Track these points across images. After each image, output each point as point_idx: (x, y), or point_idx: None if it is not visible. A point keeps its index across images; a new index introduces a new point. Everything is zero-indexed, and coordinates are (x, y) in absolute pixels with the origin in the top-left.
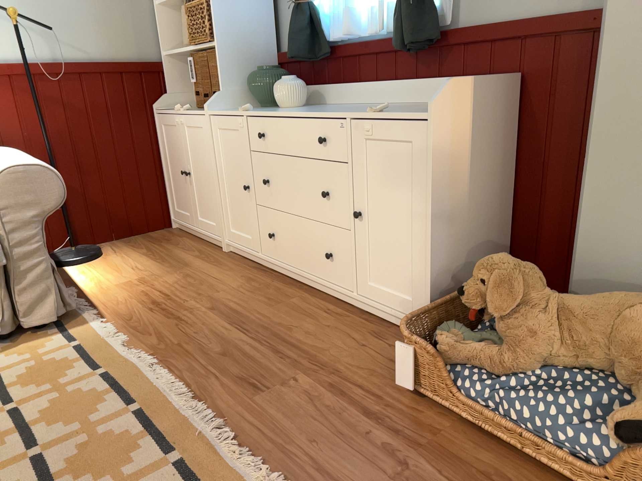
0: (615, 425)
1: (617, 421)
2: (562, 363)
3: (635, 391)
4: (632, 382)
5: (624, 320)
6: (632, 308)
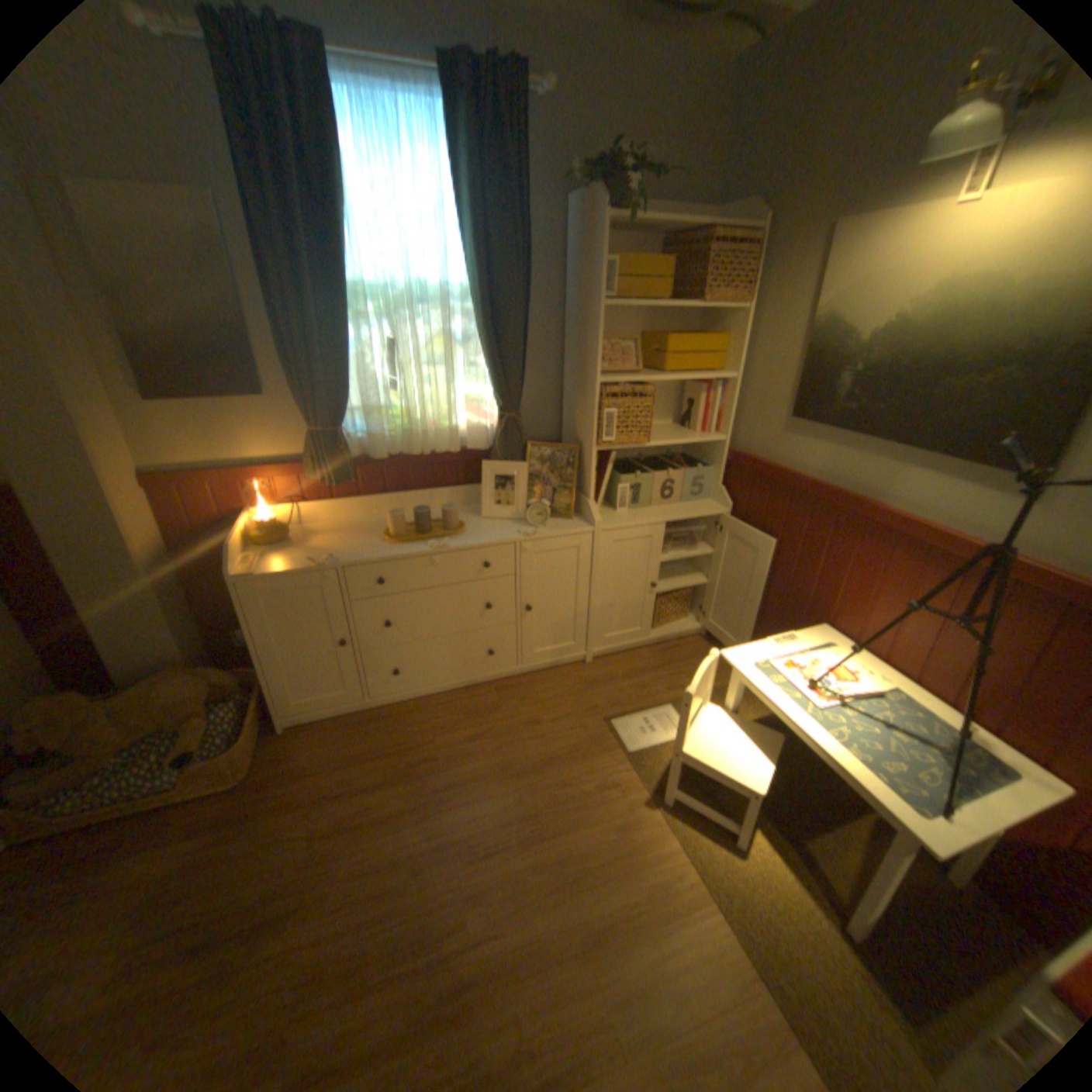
0: (168, 766)
1: (172, 760)
2: (127, 747)
3: (178, 735)
4: (175, 730)
5: (153, 700)
6: (154, 691)
